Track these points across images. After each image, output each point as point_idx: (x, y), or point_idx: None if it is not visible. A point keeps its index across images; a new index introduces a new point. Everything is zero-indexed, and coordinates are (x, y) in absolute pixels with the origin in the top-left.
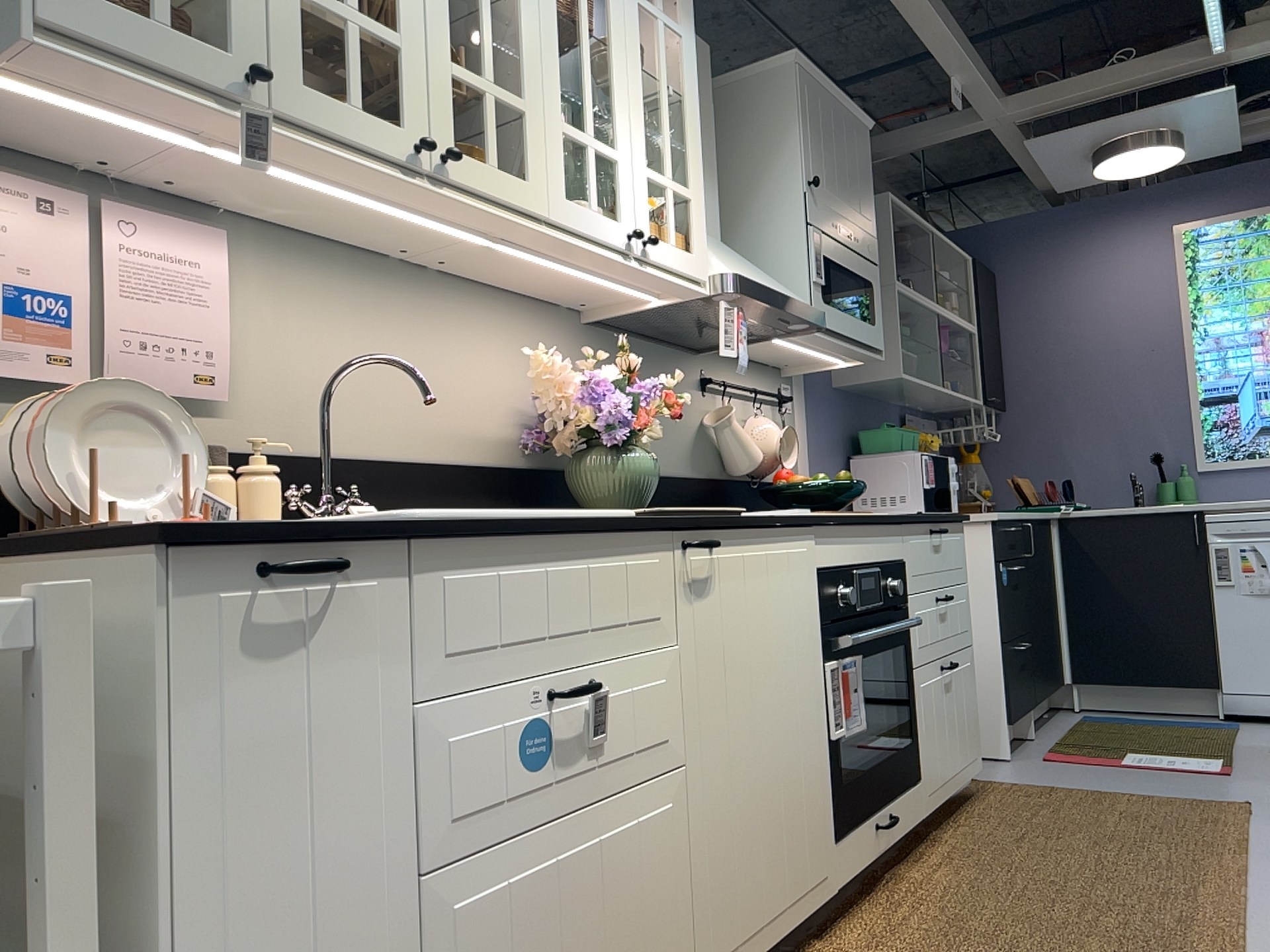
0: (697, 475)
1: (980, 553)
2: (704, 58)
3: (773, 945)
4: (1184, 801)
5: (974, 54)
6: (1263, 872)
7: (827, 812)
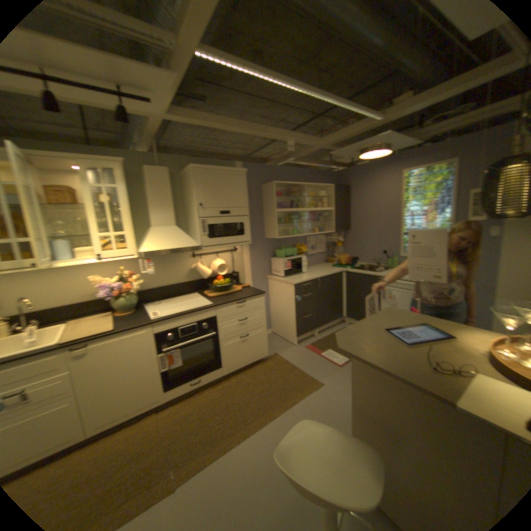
0: (188, 281)
1: (290, 292)
2: (161, 172)
3: (125, 421)
4: (307, 379)
5: (291, 132)
6: (278, 420)
7: (157, 388)
